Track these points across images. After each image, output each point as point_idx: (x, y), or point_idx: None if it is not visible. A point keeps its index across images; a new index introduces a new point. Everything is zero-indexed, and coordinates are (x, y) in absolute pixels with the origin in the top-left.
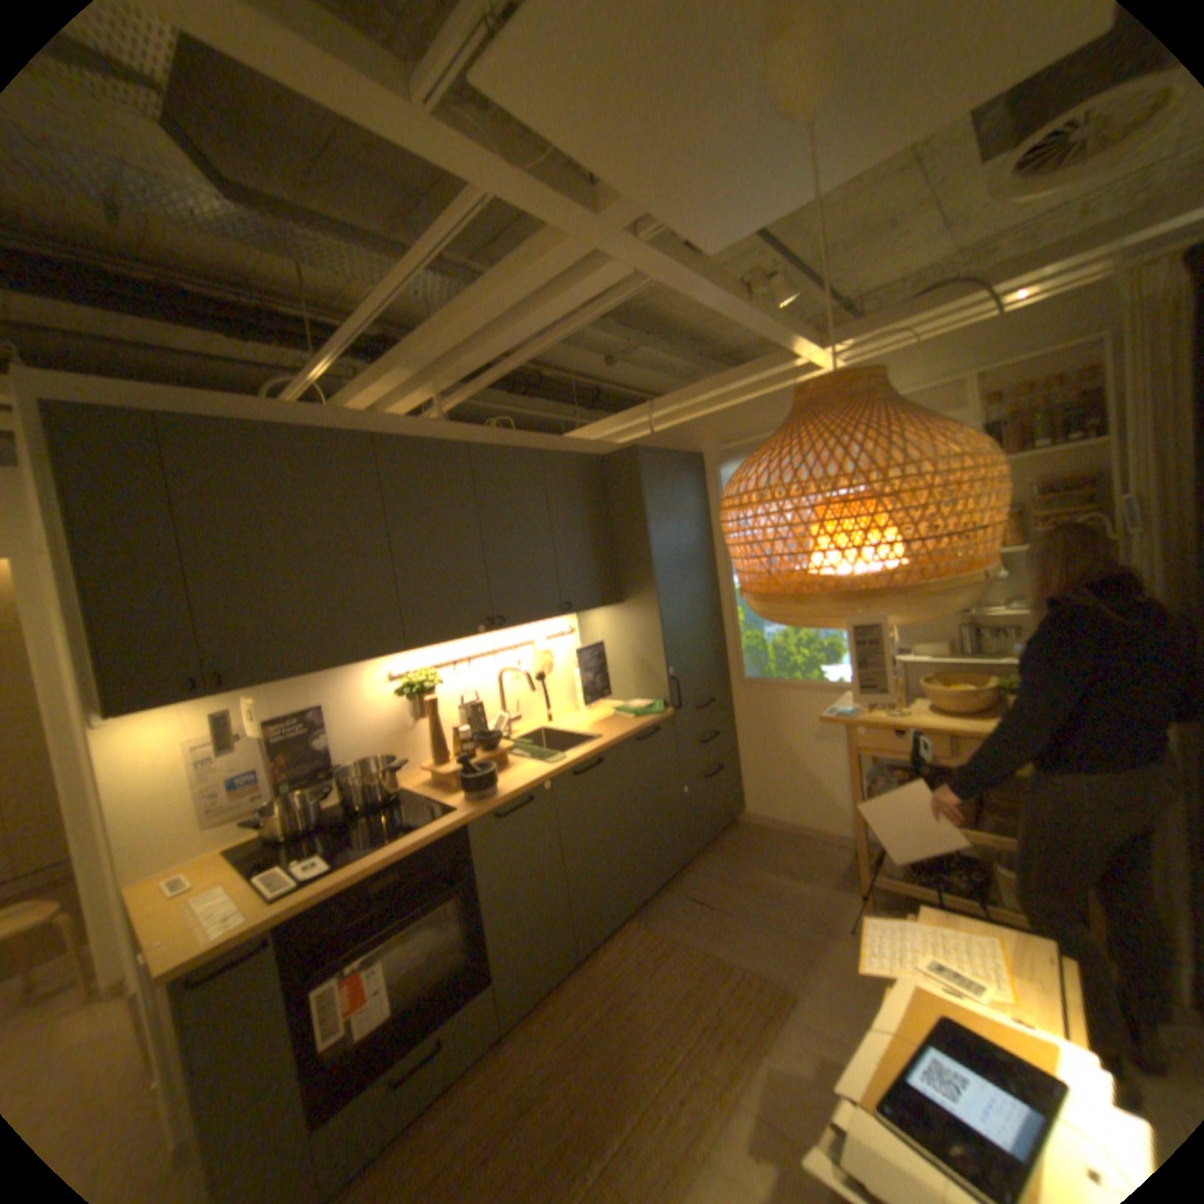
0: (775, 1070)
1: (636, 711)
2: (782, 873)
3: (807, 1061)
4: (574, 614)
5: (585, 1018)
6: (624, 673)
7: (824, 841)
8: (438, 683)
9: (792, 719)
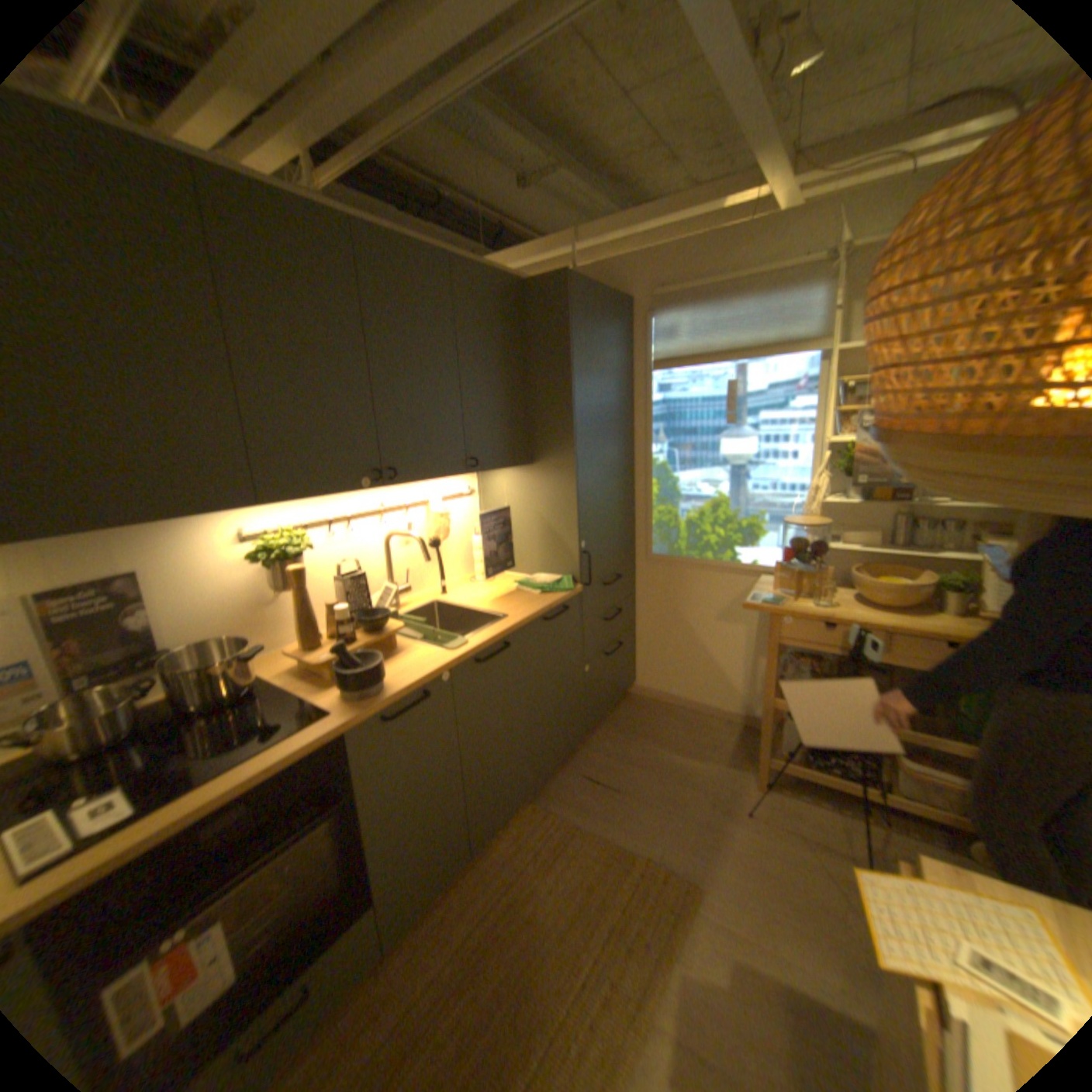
0: (689, 979)
1: (542, 587)
2: (675, 749)
3: (720, 966)
4: (480, 472)
5: (479, 922)
6: (529, 543)
7: (712, 716)
8: (307, 548)
9: (696, 598)
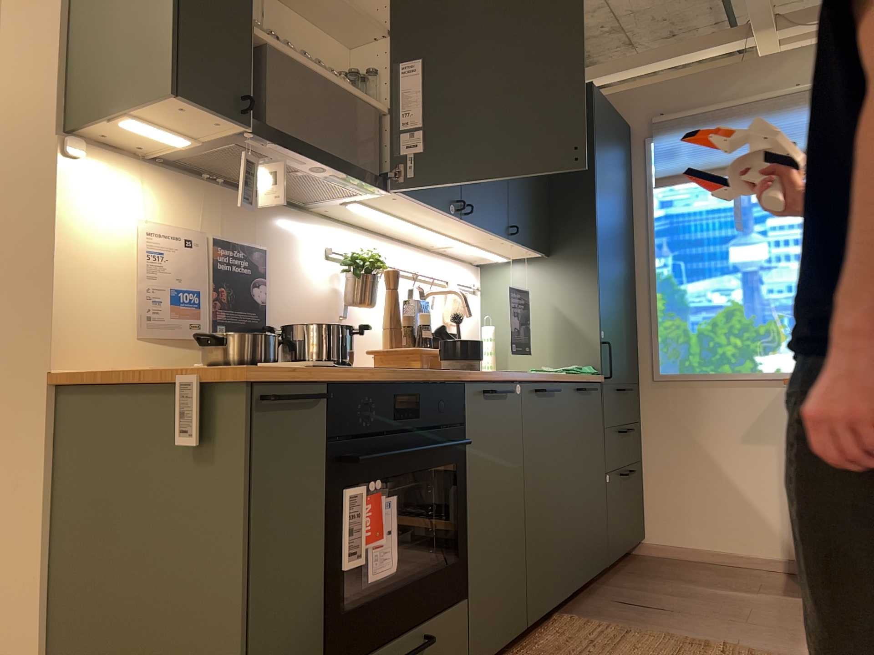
0: None
1: (567, 370)
2: (714, 585)
3: None
4: (514, 243)
5: None
6: (542, 338)
7: (746, 564)
8: (378, 273)
9: (715, 418)
